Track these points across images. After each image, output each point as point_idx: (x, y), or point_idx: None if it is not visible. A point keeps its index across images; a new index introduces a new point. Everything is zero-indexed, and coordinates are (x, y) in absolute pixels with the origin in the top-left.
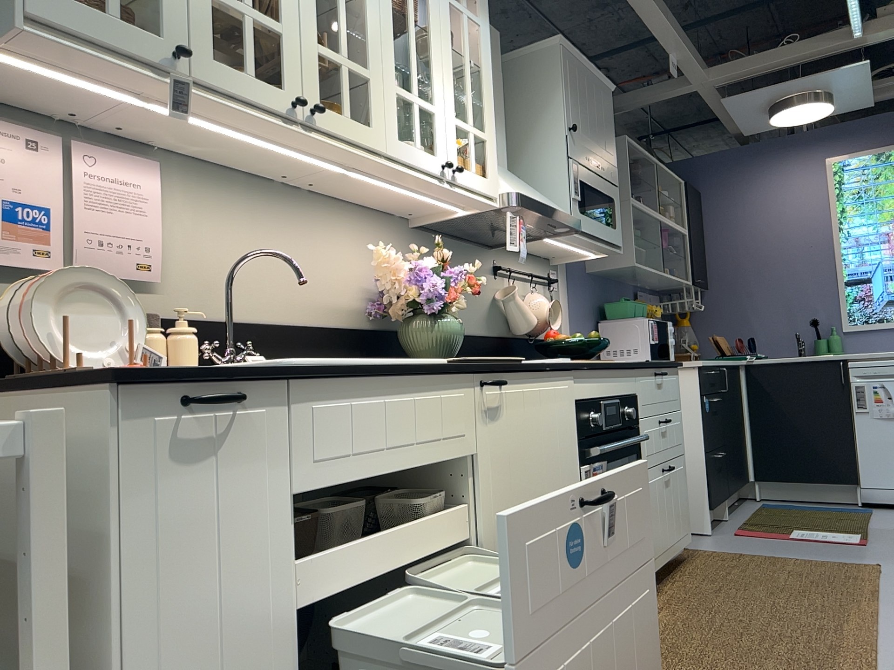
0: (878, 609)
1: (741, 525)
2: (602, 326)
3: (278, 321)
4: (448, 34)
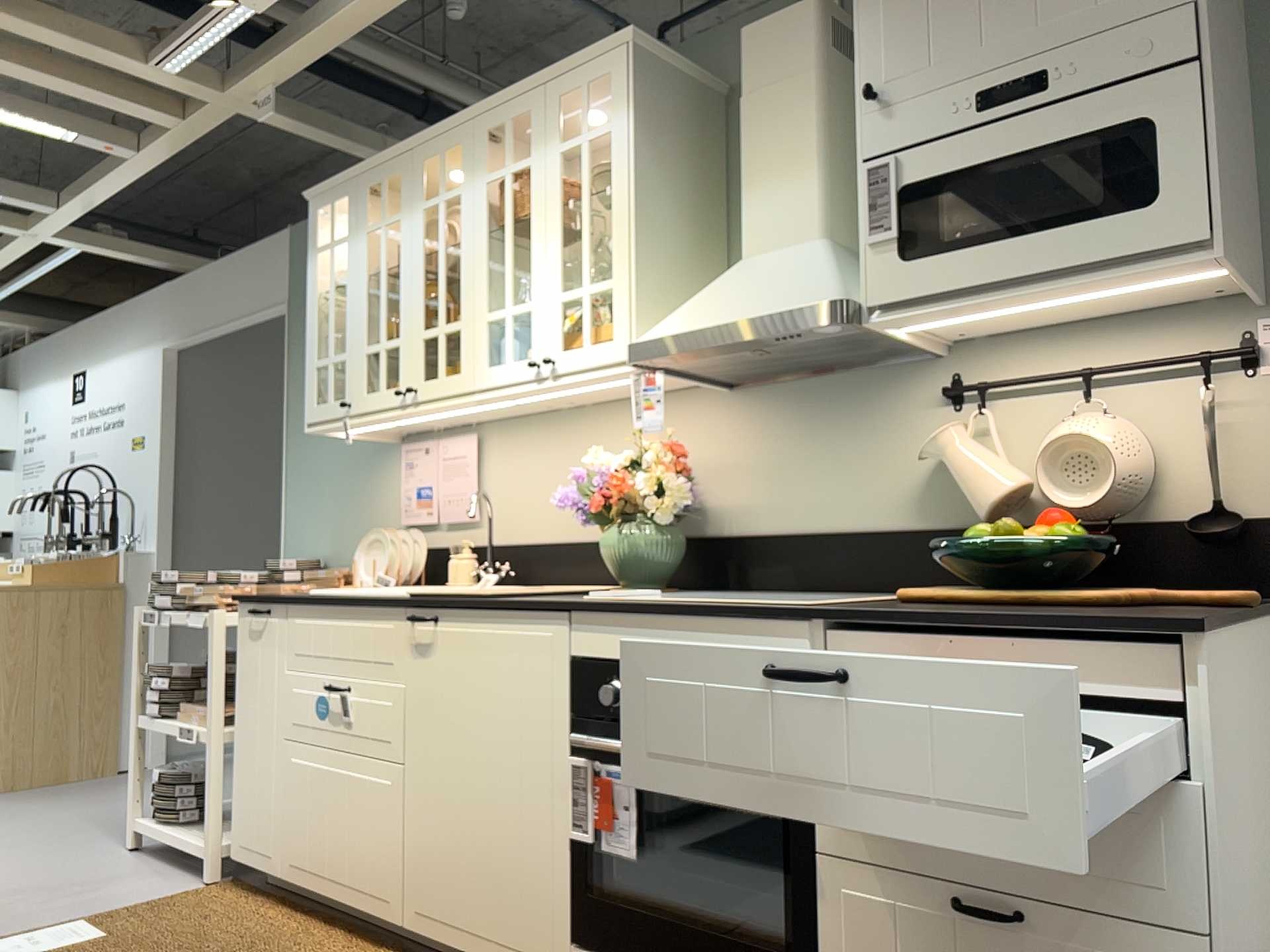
0: None
1: None
2: None
3: (557, 540)
4: (553, 196)
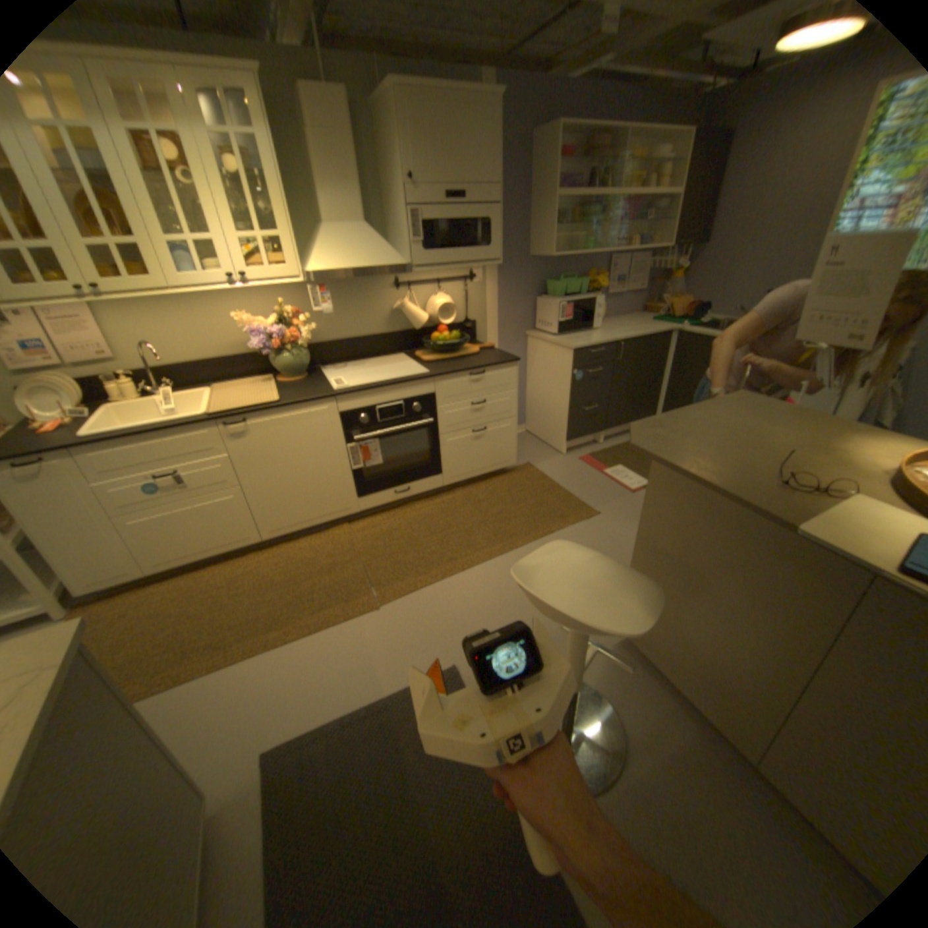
0: (525, 545)
1: (597, 452)
2: (538, 299)
3: (197, 360)
4: (212, 165)
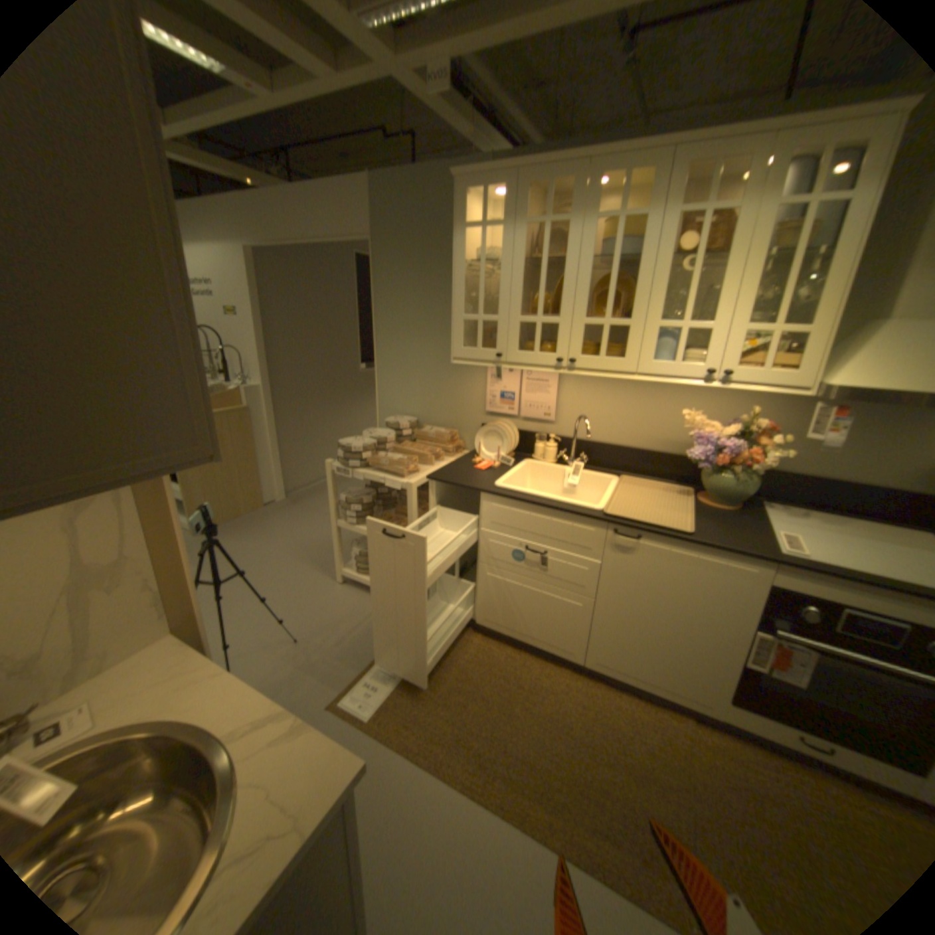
0: None
1: None
2: None
3: (620, 445)
4: (761, 242)
